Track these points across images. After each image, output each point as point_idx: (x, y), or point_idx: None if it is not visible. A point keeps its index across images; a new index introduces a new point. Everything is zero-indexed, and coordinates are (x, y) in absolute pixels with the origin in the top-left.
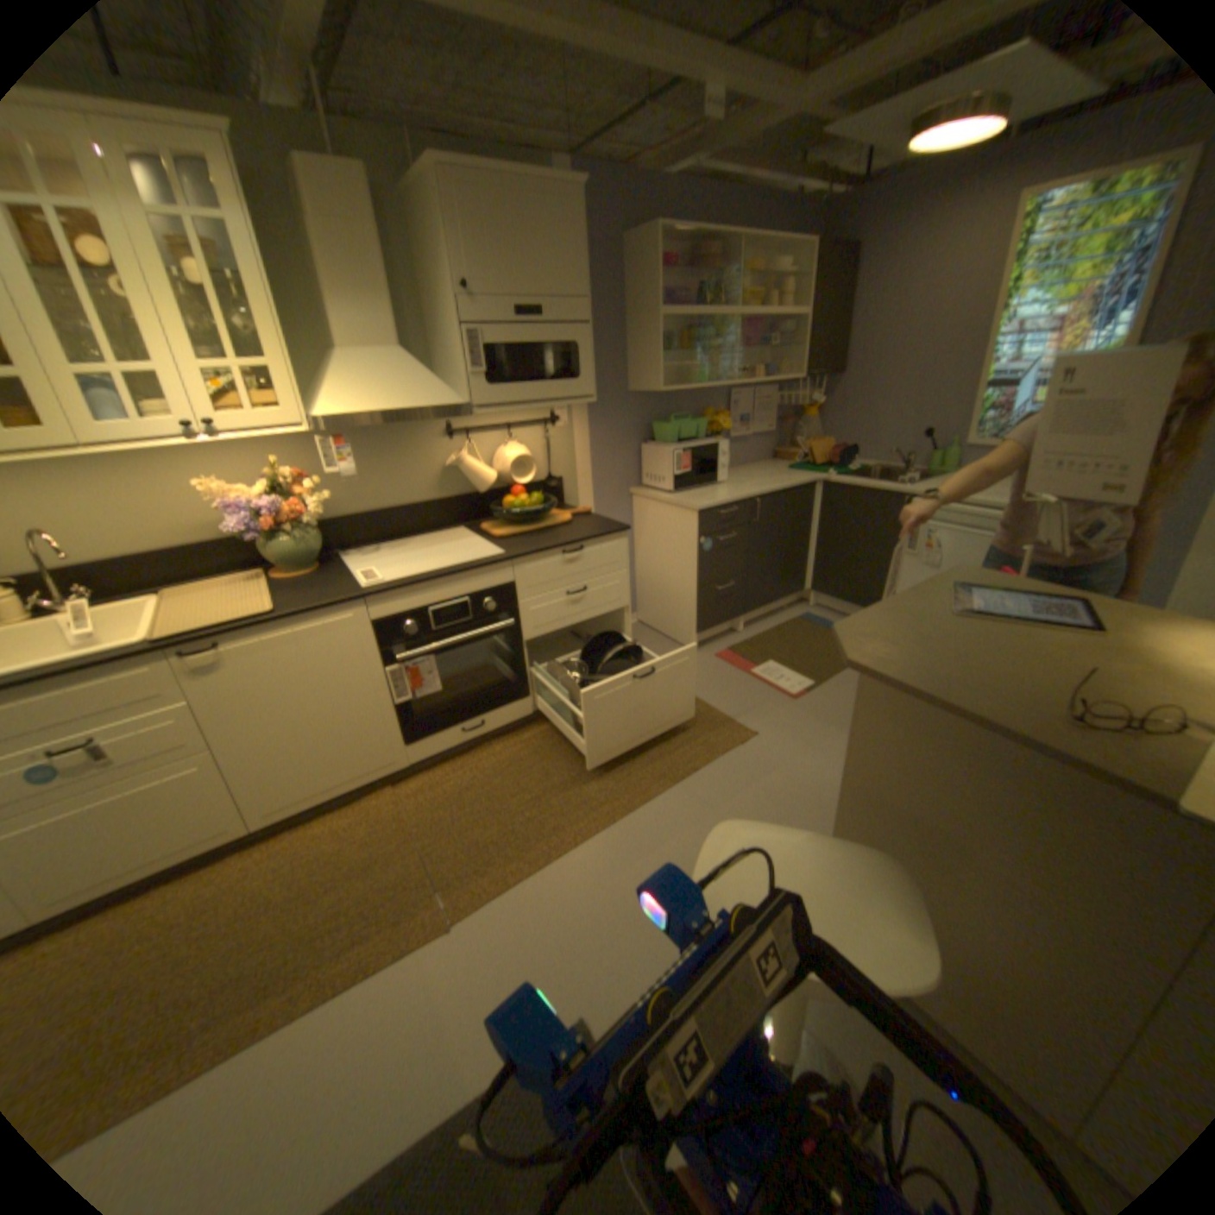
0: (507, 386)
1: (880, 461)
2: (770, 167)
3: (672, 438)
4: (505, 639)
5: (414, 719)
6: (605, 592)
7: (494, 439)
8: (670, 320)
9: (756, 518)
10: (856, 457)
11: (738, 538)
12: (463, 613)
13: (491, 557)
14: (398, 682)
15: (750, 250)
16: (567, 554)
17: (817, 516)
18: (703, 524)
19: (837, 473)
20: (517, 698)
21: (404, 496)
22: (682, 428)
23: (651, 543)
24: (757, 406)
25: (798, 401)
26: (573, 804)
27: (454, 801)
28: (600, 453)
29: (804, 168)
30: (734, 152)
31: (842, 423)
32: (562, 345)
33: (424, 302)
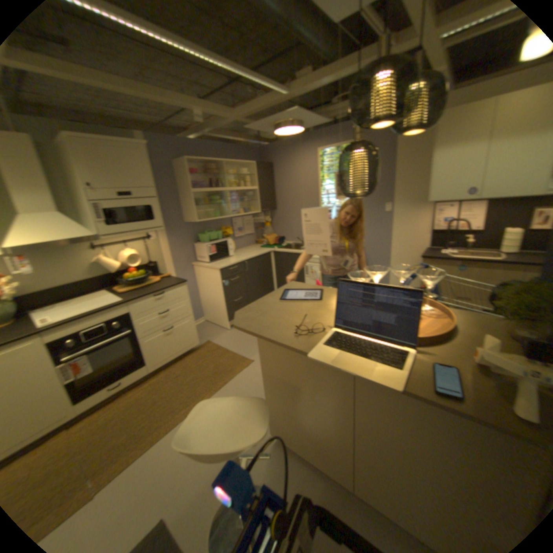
0: (115, 226)
1: (294, 241)
2: (233, 136)
3: (206, 240)
4: (126, 341)
5: (74, 391)
6: (177, 310)
7: (116, 248)
8: (197, 193)
9: (246, 269)
10: (285, 241)
11: (239, 278)
12: (99, 332)
13: (113, 303)
14: (62, 373)
15: (228, 166)
16: (154, 296)
17: (273, 265)
18: (222, 275)
19: (278, 248)
20: (136, 368)
21: (66, 279)
22: (209, 236)
23: (203, 285)
24: (243, 224)
25: (261, 221)
26: (165, 414)
27: (101, 429)
28: (173, 249)
29: (247, 136)
30: (216, 131)
31: (279, 228)
32: (142, 207)
33: (69, 191)
